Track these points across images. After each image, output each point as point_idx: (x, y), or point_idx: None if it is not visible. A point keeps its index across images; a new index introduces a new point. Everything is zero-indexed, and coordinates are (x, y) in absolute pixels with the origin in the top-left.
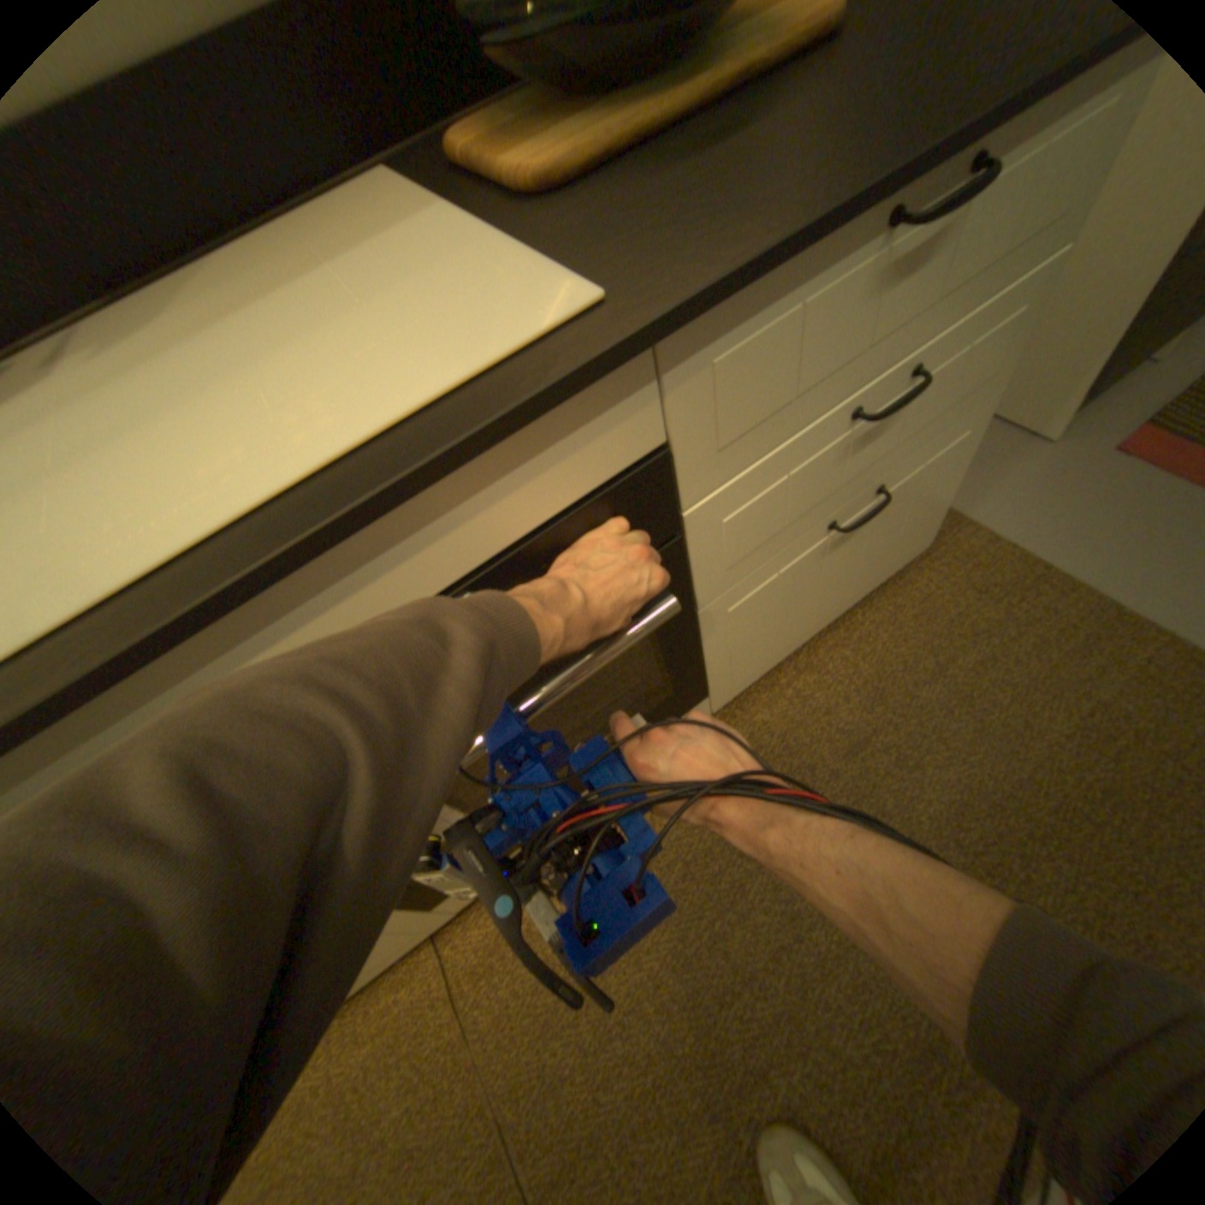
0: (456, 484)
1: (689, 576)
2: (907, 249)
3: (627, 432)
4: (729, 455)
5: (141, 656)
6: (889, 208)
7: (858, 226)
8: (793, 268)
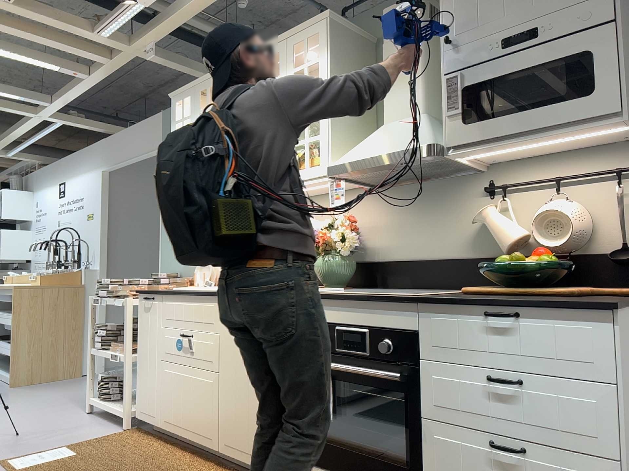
0: (377, 307)
1: (422, 395)
2: (498, 328)
3: (410, 322)
4: (438, 353)
5: (333, 299)
6: (486, 312)
7: (475, 311)
8: (455, 310)
